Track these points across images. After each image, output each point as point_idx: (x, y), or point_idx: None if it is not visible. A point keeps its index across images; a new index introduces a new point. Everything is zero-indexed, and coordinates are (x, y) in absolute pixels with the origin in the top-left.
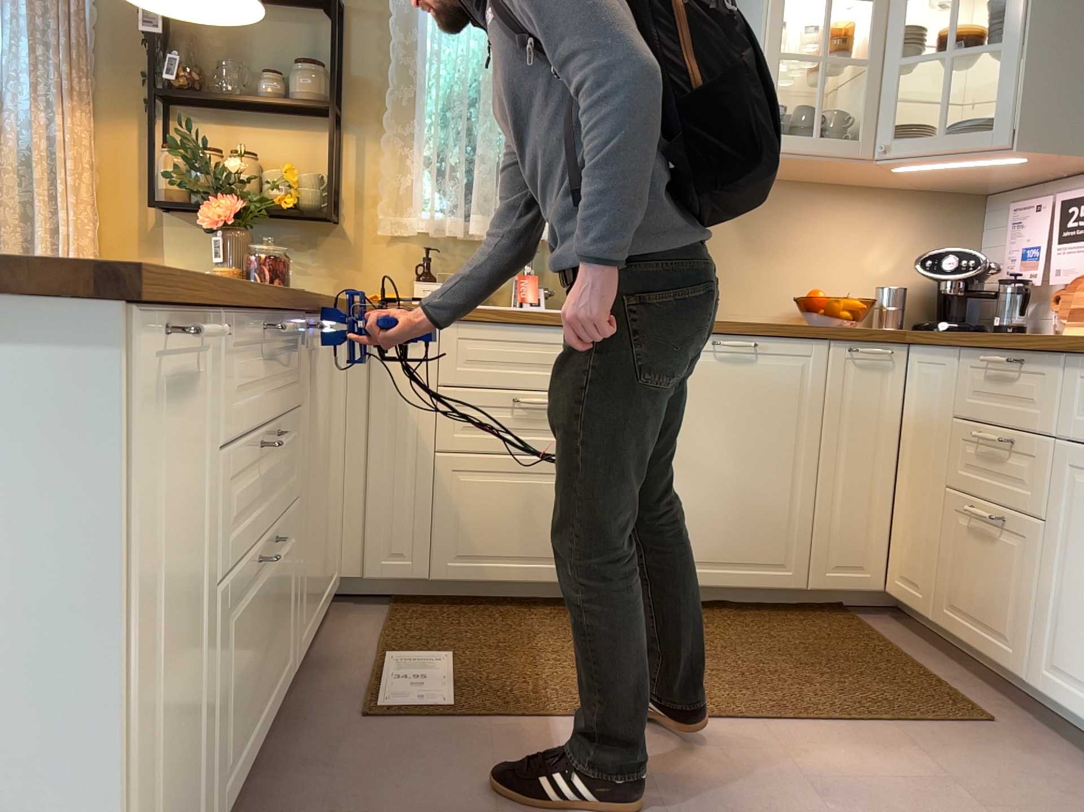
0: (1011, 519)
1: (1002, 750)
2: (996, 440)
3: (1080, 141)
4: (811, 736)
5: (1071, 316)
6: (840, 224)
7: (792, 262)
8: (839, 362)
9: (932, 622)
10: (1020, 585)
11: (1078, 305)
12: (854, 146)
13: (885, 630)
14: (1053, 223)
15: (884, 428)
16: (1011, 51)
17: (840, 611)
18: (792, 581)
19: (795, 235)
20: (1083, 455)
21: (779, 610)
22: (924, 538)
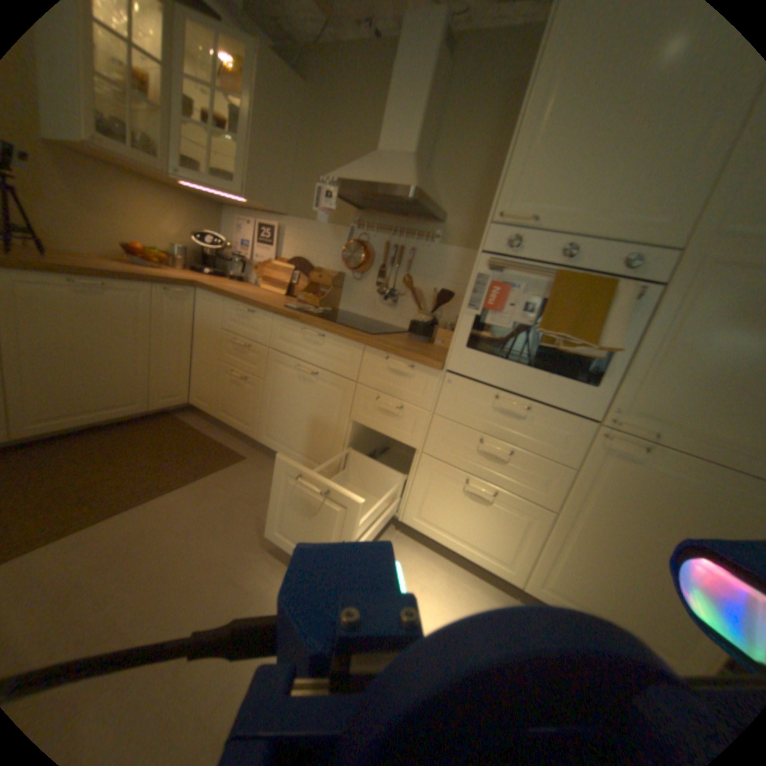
0: (249, 377)
1: (250, 470)
2: (242, 344)
3: (268, 200)
4: (169, 501)
5: (263, 279)
6: (143, 201)
7: (113, 218)
8: (157, 295)
9: (213, 416)
10: (253, 403)
11: (265, 275)
12: (155, 161)
13: (190, 421)
14: (253, 231)
15: (184, 329)
16: (241, 141)
17: (165, 416)
18: (138, 409)
19: (113, 201)
20: (279, 355)
21: (131, 424)
22: (208, 381)
